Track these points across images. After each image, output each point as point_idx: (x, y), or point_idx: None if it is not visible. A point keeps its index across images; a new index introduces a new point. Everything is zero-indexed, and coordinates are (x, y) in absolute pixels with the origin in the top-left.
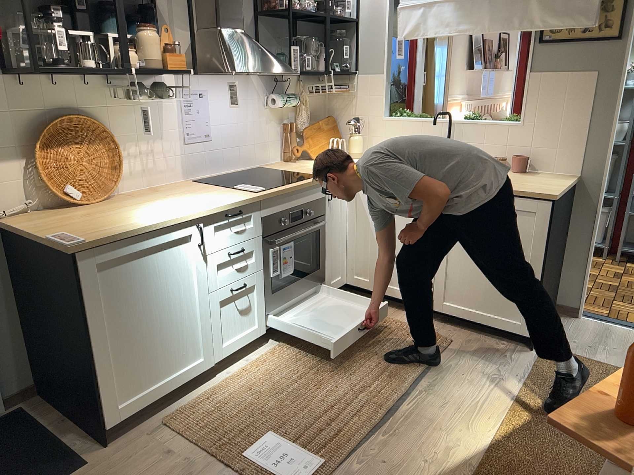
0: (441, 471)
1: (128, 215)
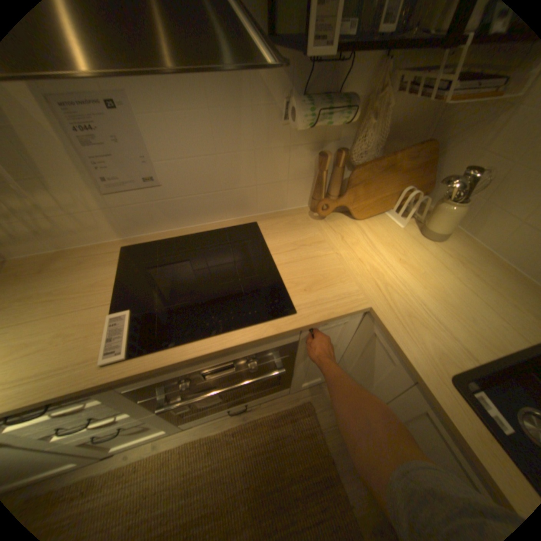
0: None
1: None
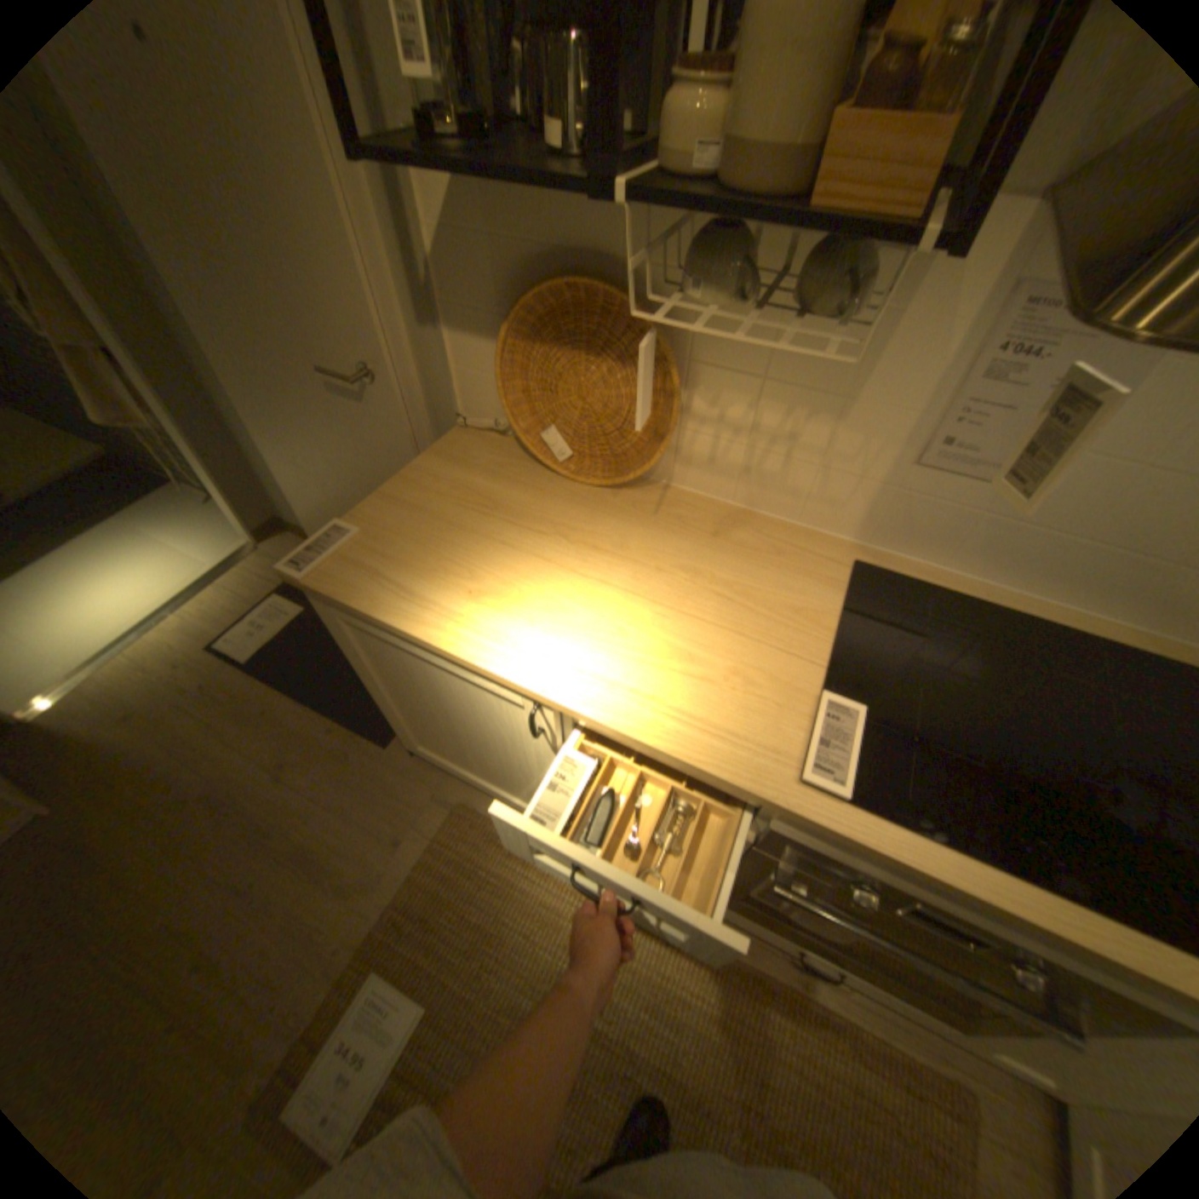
0: None
1: (491, 566)
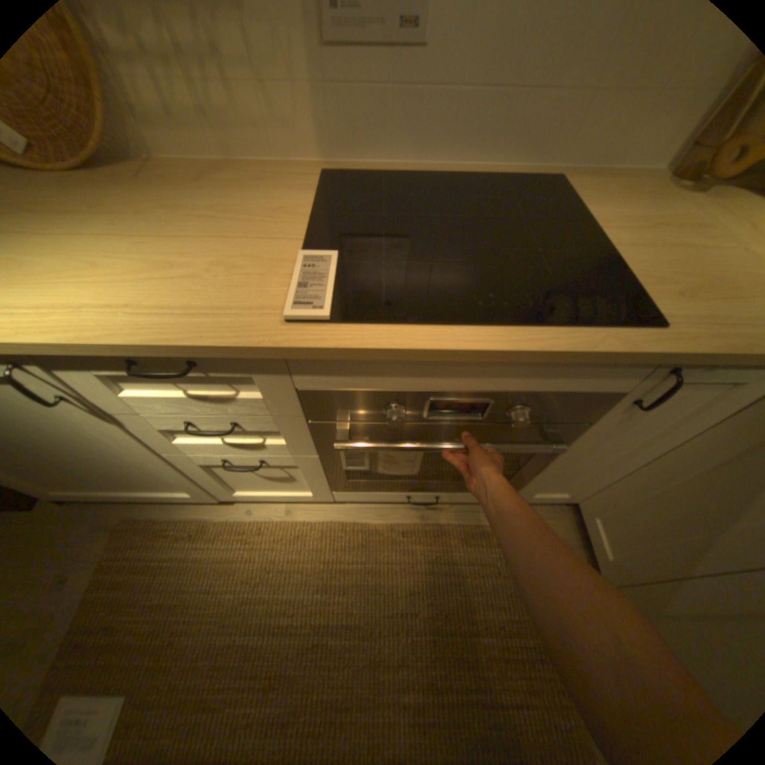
0: None
1: None
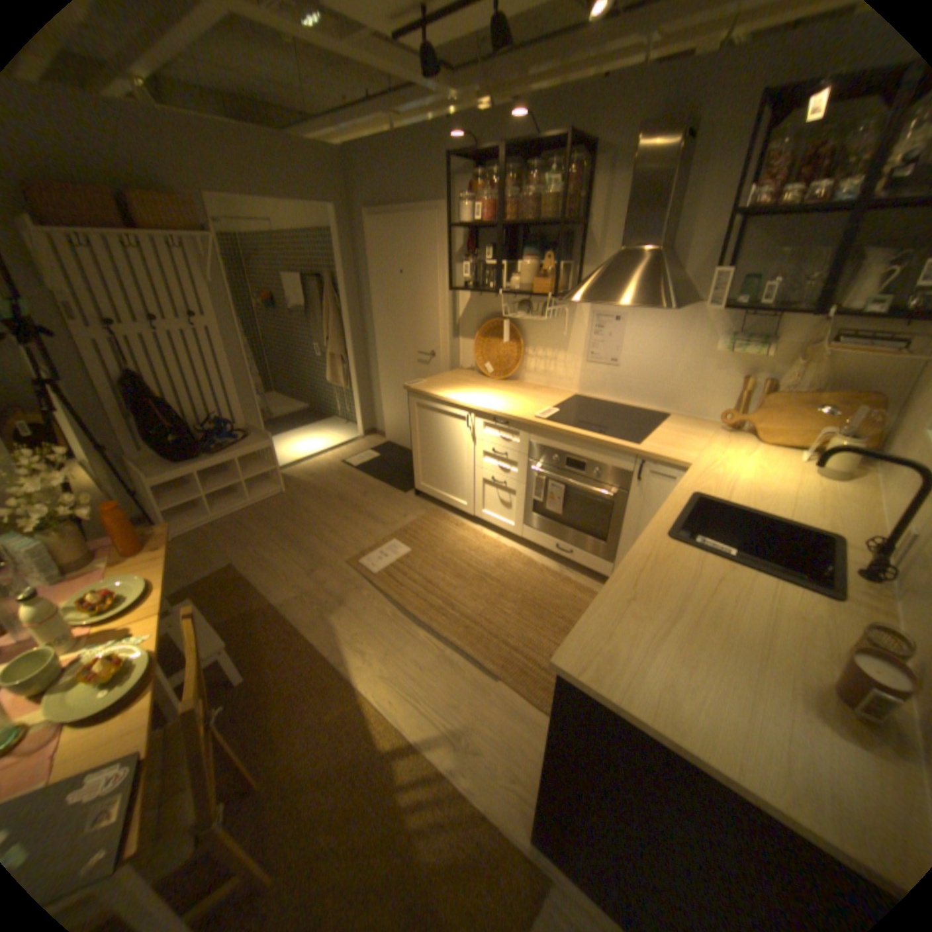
0: (343, 641)
1: (462, 389)
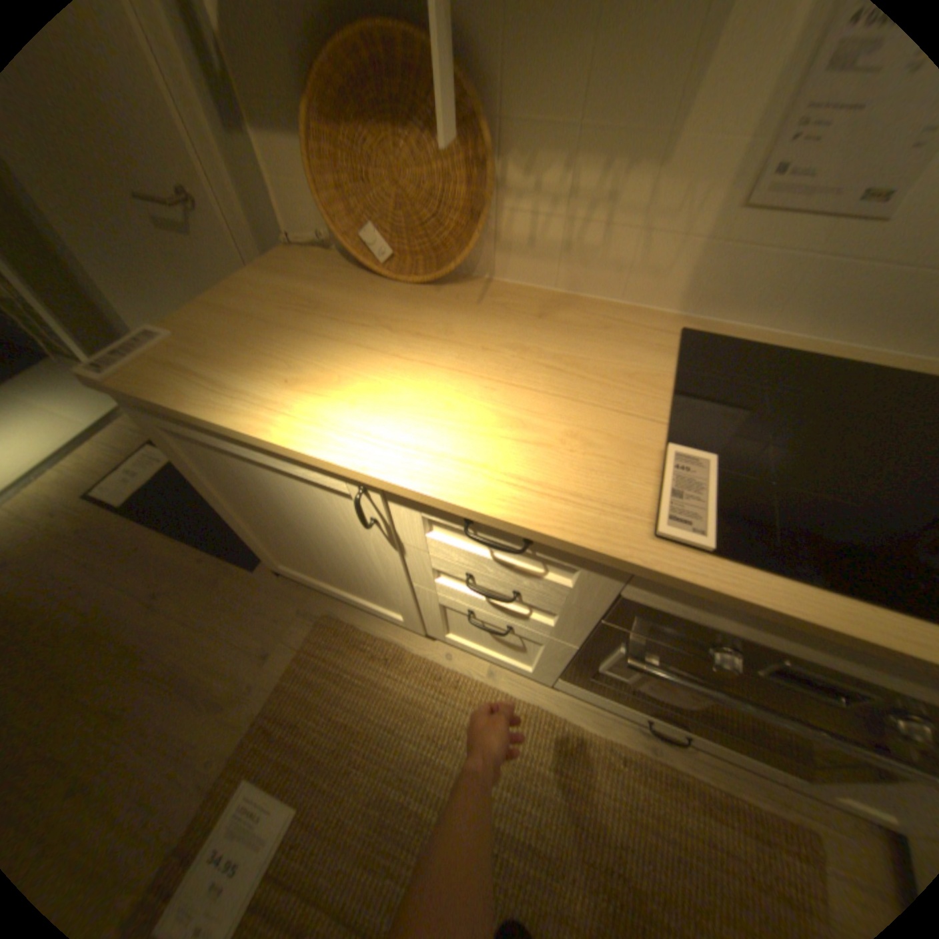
0: None
1: (309, 355)
